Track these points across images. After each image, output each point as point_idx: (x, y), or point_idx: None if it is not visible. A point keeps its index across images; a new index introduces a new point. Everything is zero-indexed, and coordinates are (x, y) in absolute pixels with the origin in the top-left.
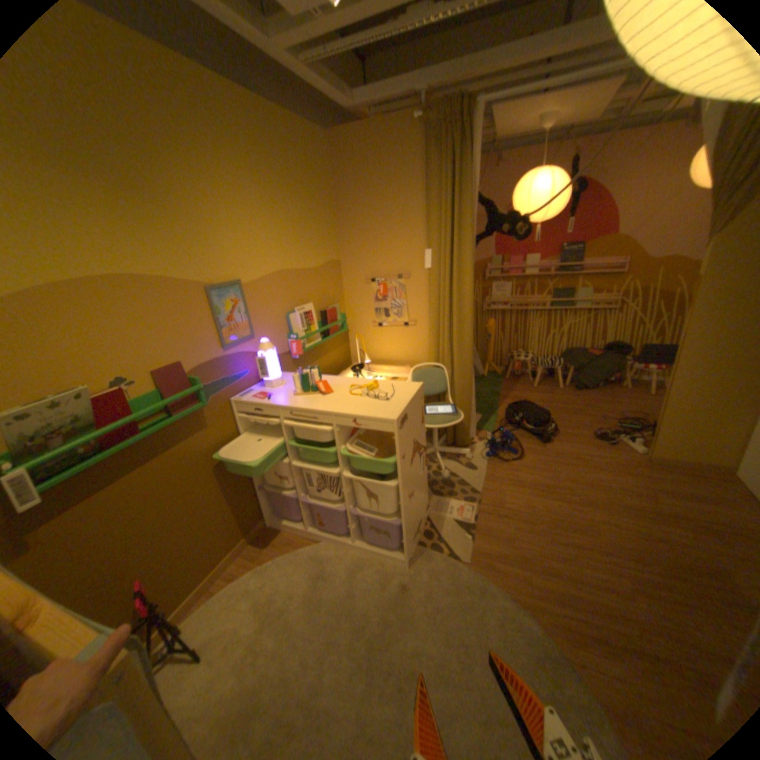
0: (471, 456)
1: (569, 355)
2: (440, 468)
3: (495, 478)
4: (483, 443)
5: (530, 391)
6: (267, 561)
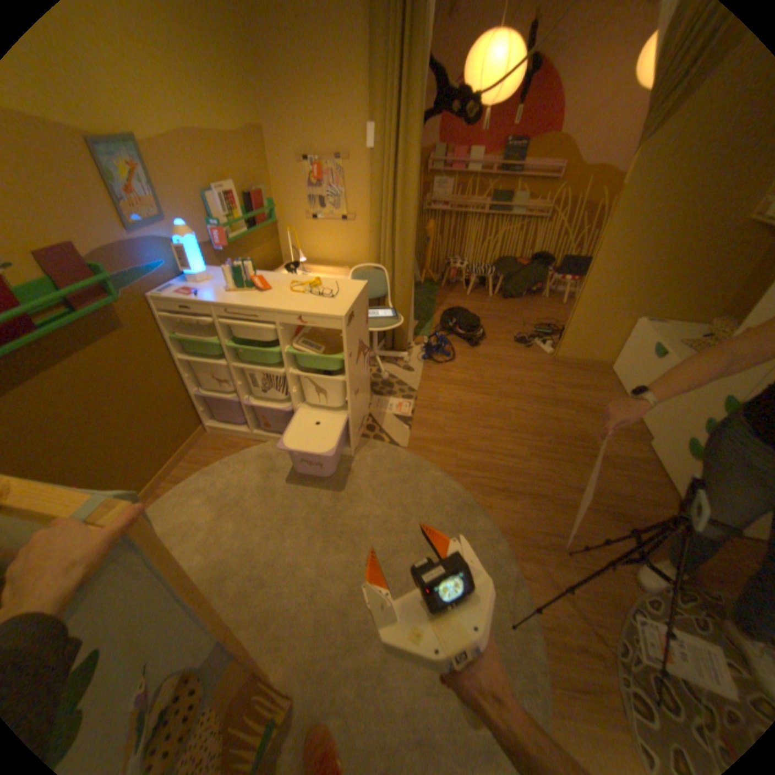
0: (408, 359)
1: (500, 265)
2: (379, 371)
3: (429, 378)
4: (418, 348)
5: (462, 300)
6: (214, 462)
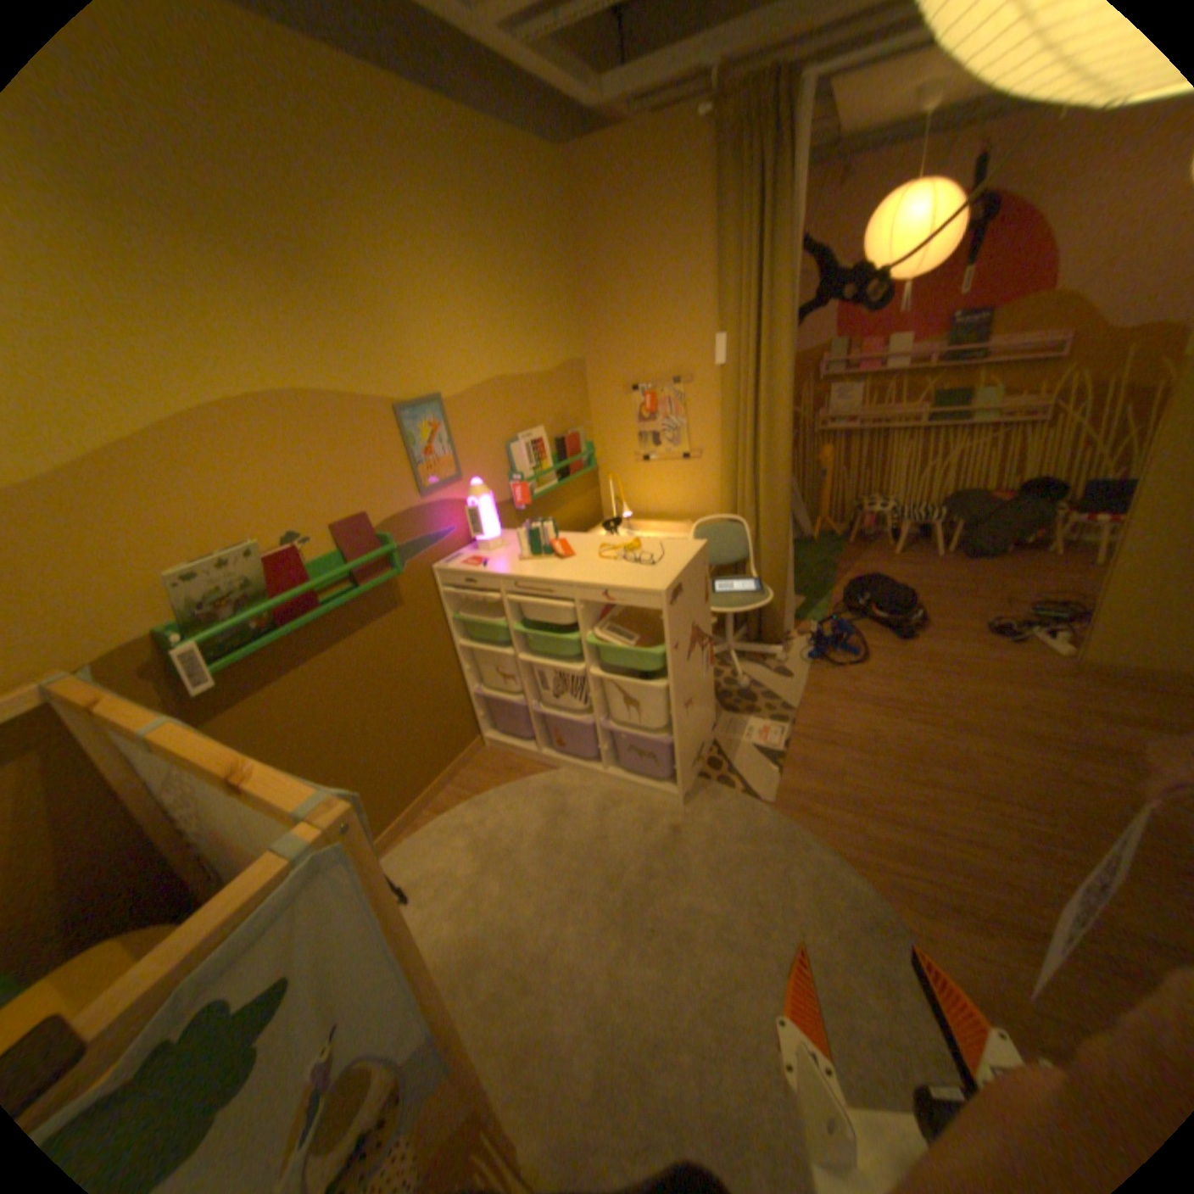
0: (786, 657)
1: (959, 503)
2: (736, 674)
3: (822, 689)
4: (805, 640)
5: (888, 562)
6: (489, 790)
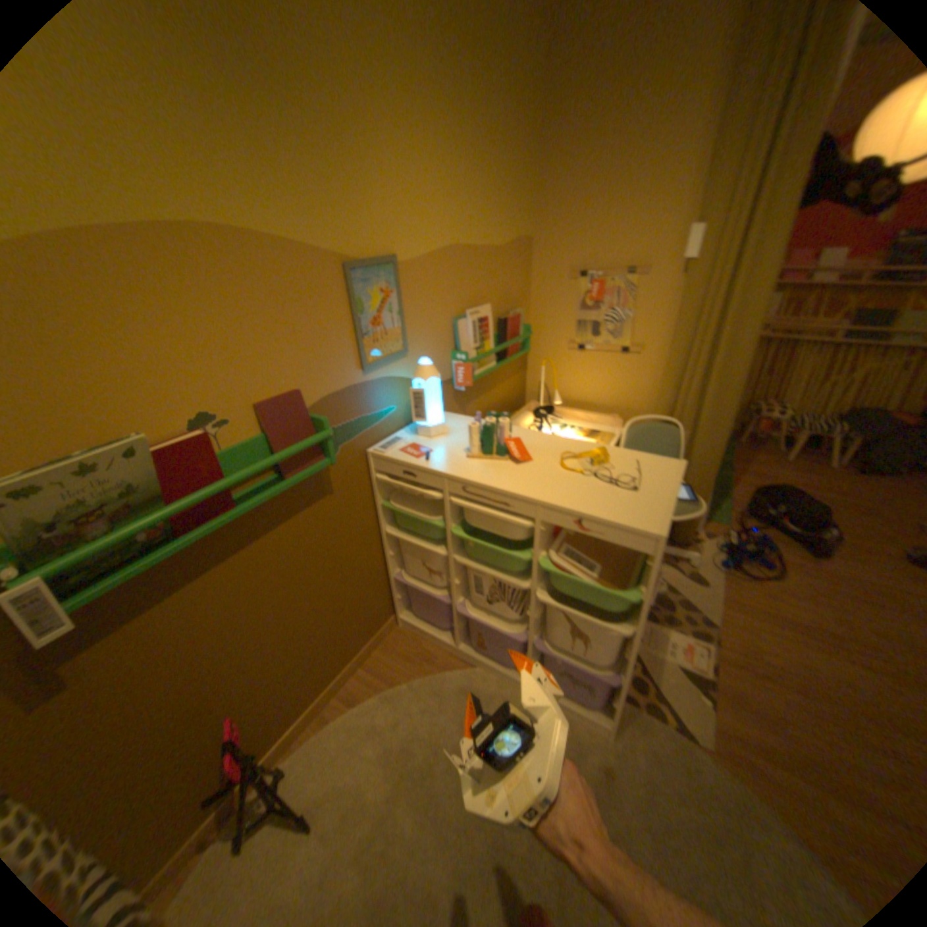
0: (700, 563)
1: (858, 419)
2: None
3: (742, 606)
4: (714, 544)
5: (782, 468)
6: (401, 682)
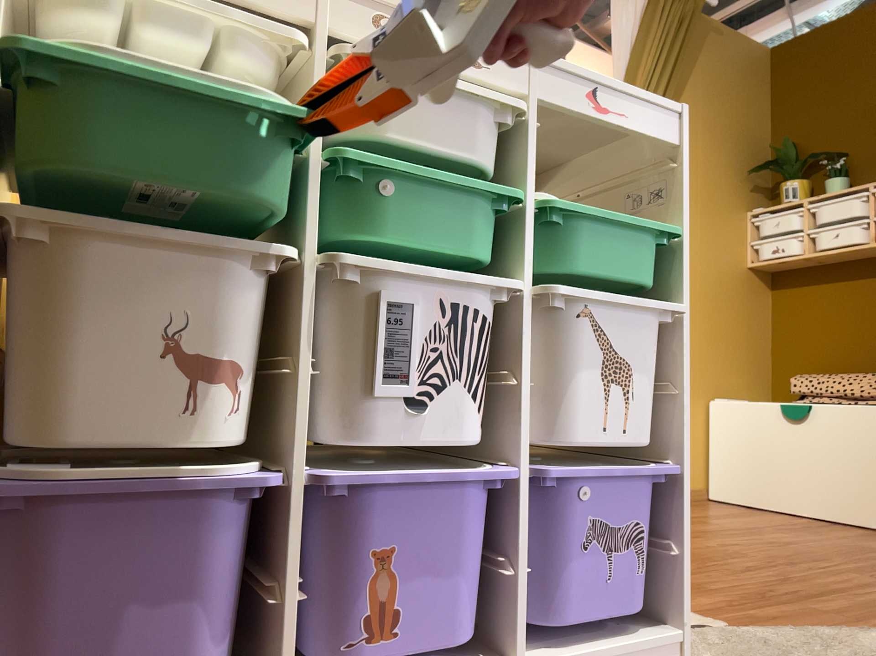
0: None
1: None
2: None
3: None
4: None
5: None
6: None
